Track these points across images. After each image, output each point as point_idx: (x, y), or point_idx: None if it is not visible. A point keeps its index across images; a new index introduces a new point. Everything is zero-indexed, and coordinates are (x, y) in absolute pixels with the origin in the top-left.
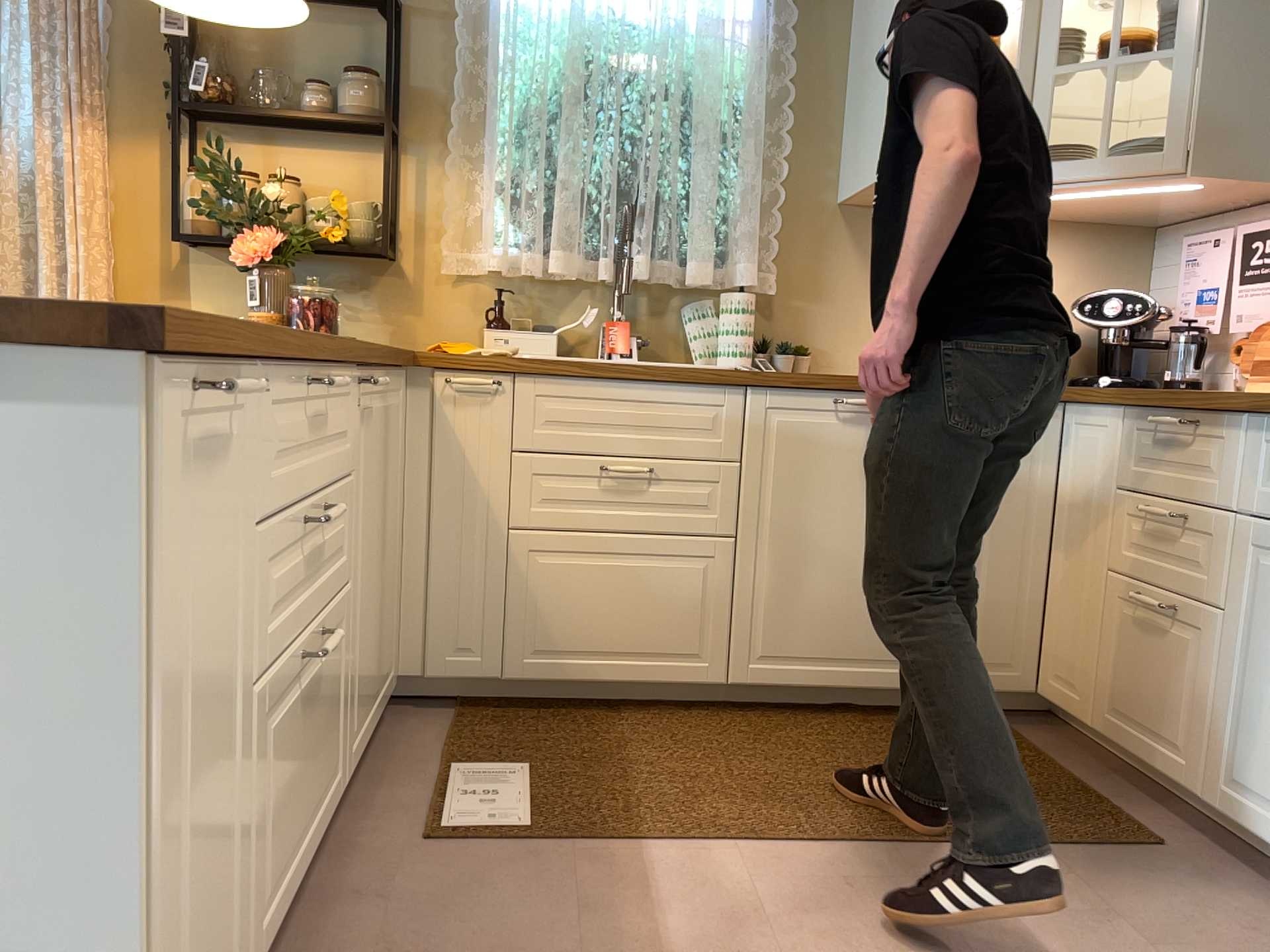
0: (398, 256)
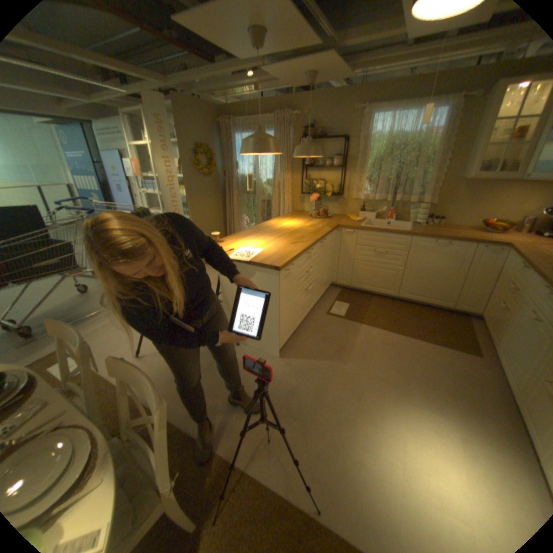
0: (342, 194)
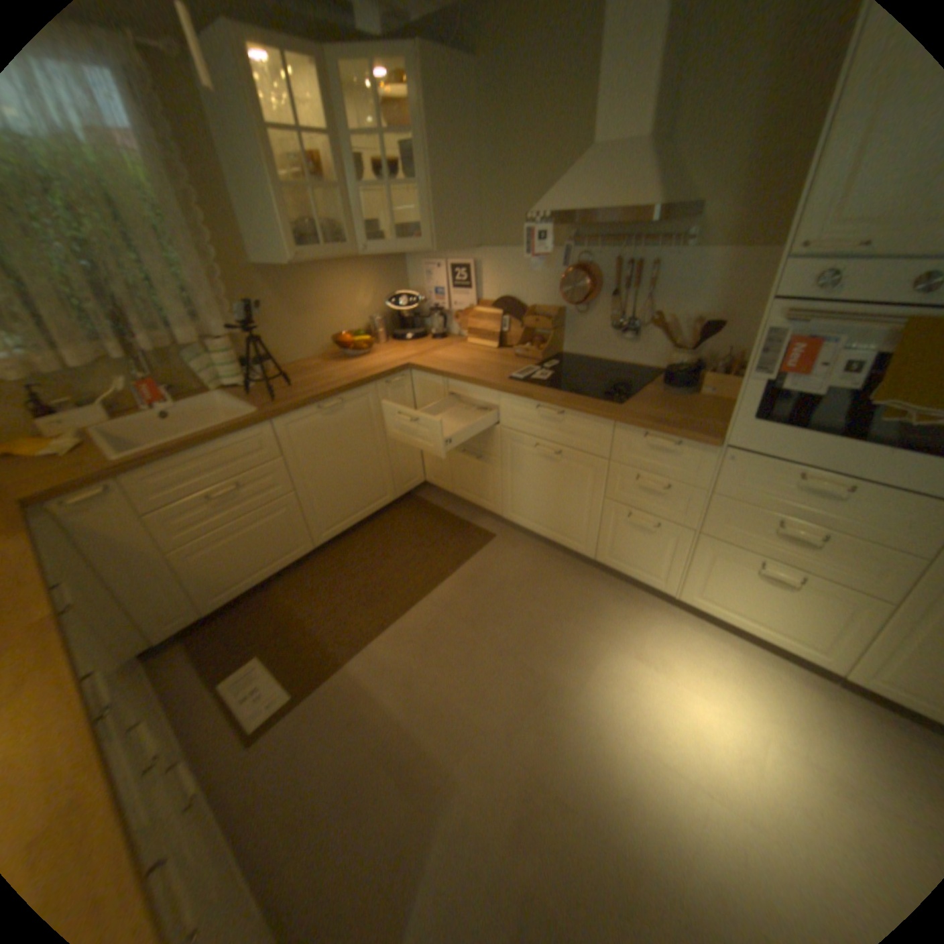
0: None
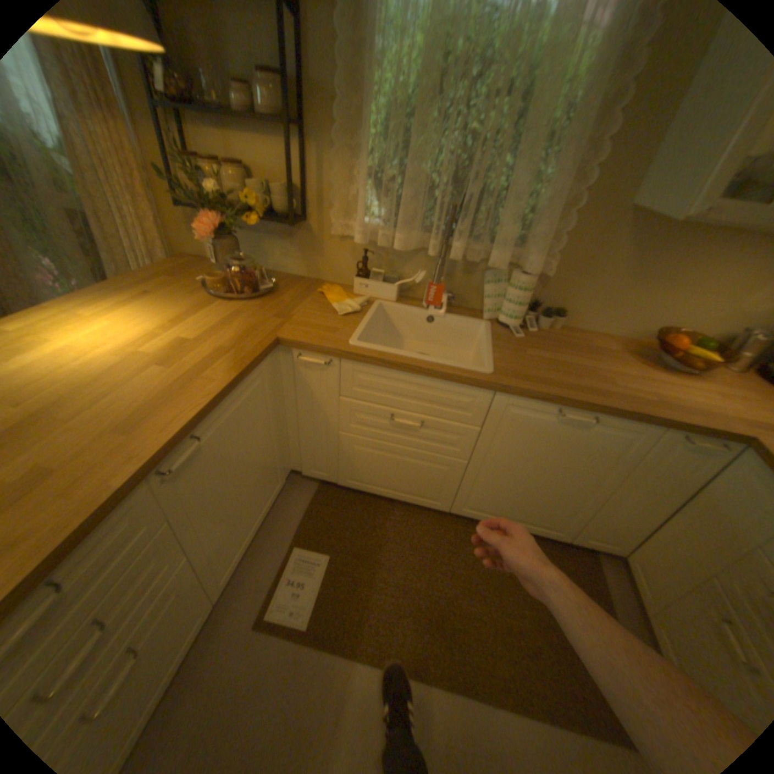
0: (306, 218)
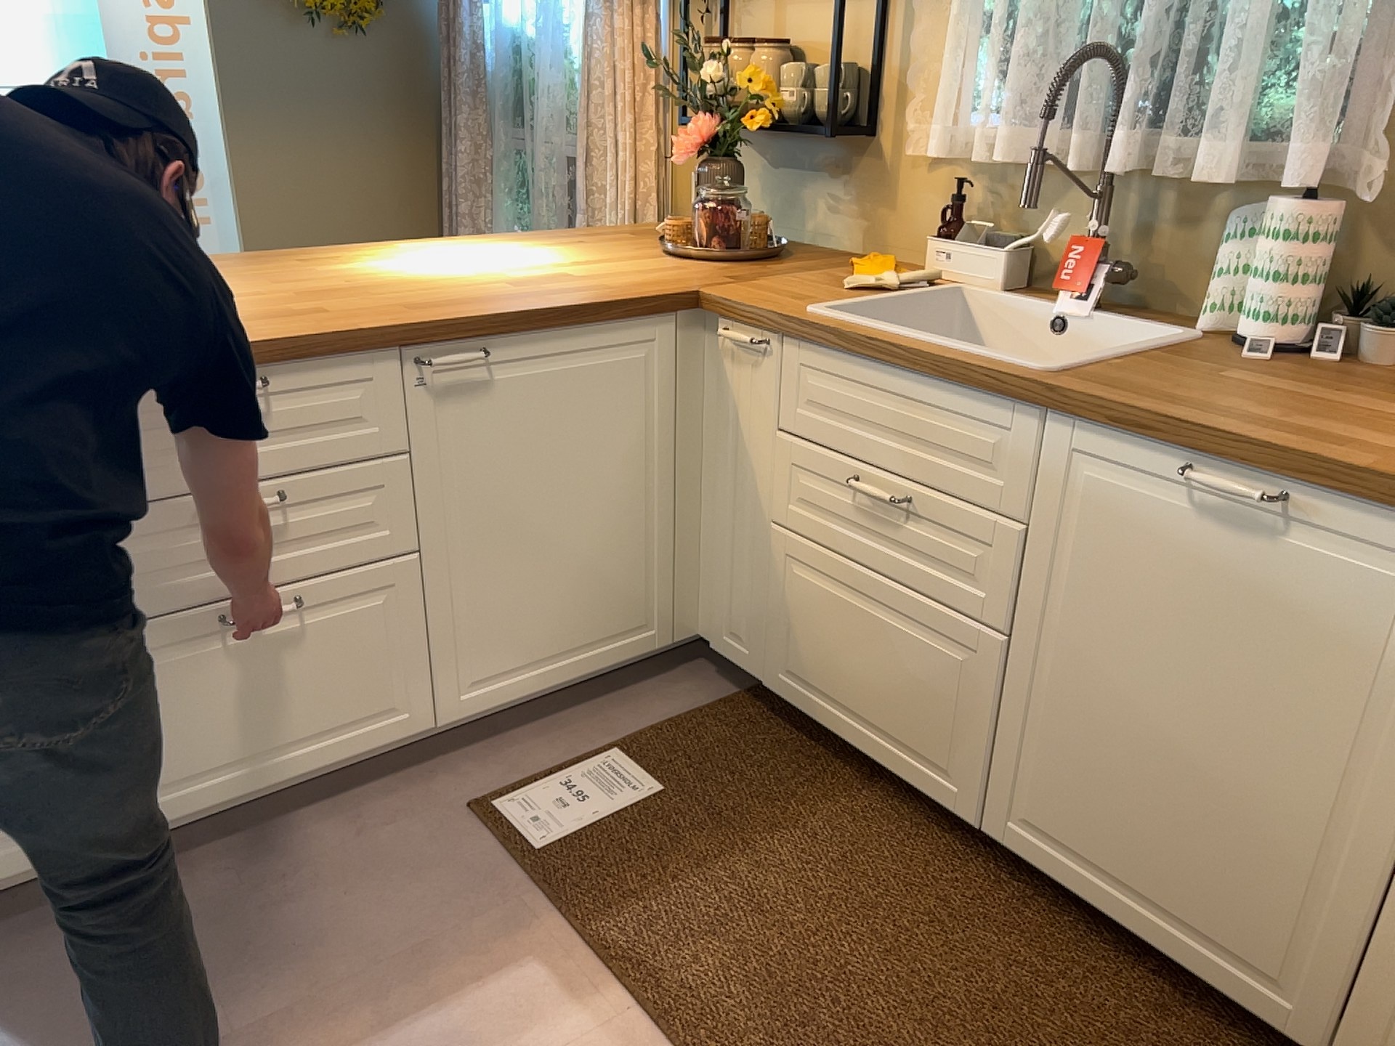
0: (872, 133)
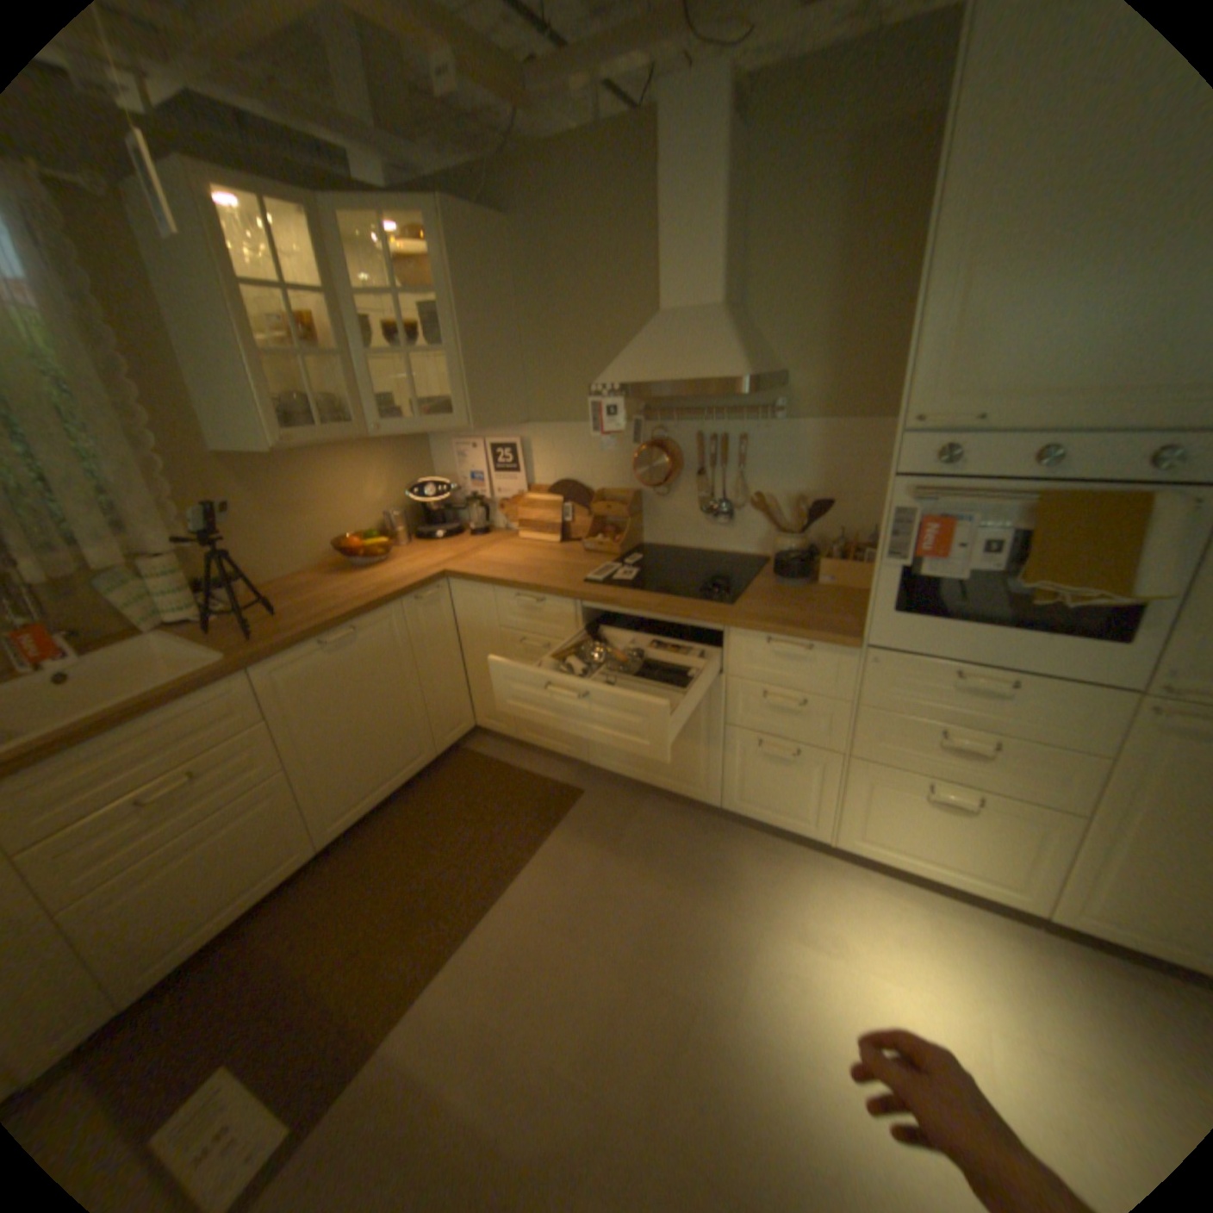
0: None
